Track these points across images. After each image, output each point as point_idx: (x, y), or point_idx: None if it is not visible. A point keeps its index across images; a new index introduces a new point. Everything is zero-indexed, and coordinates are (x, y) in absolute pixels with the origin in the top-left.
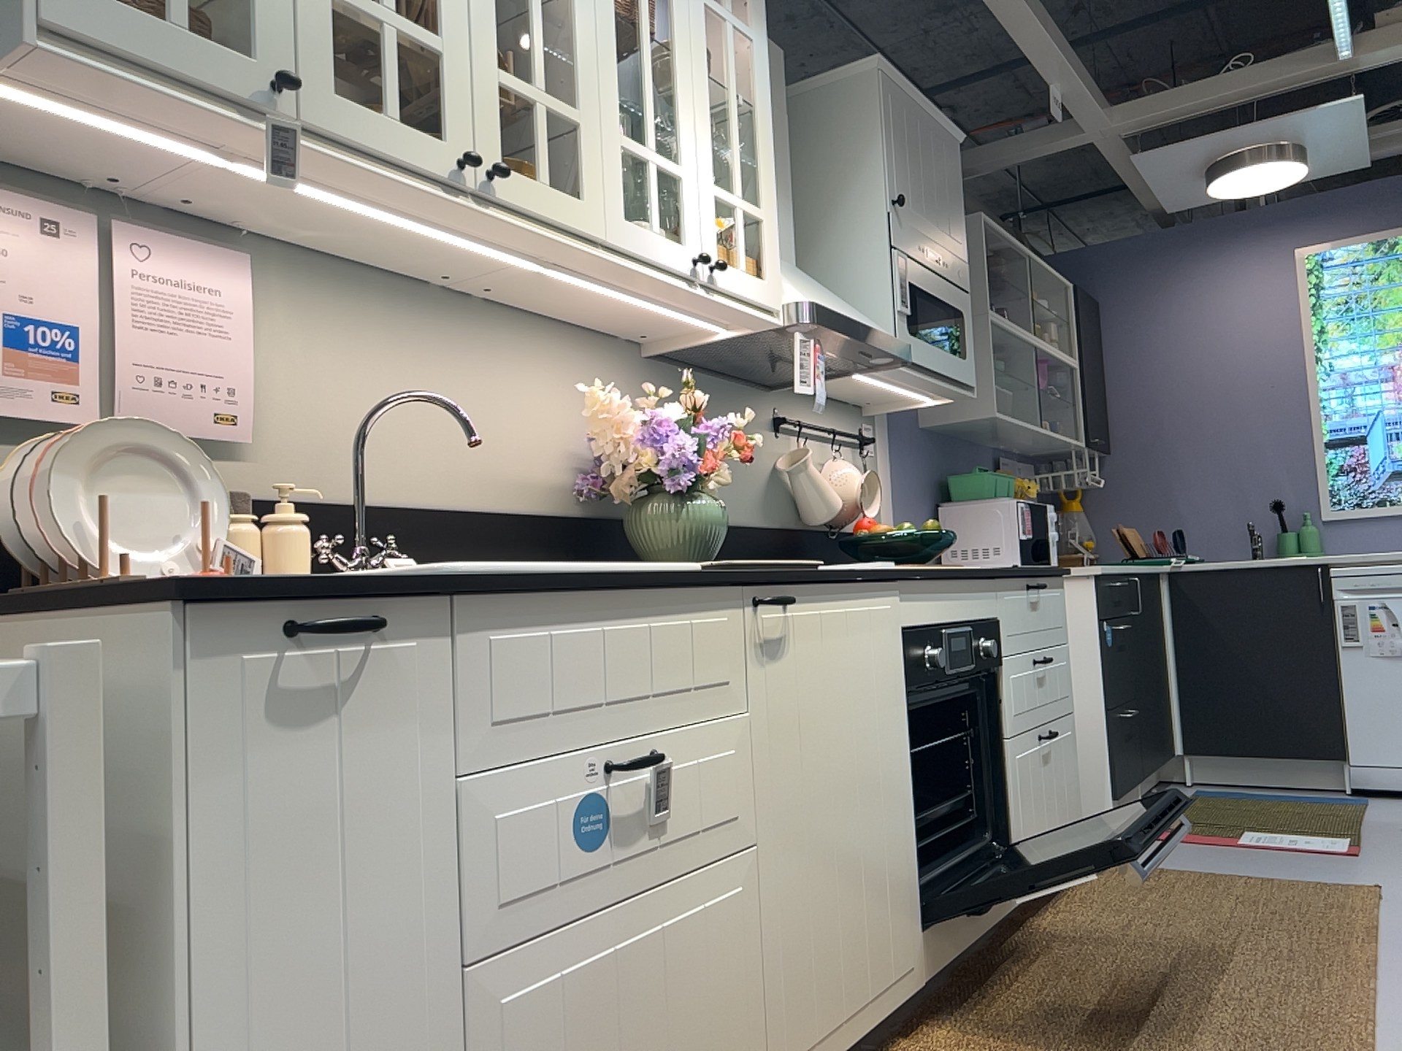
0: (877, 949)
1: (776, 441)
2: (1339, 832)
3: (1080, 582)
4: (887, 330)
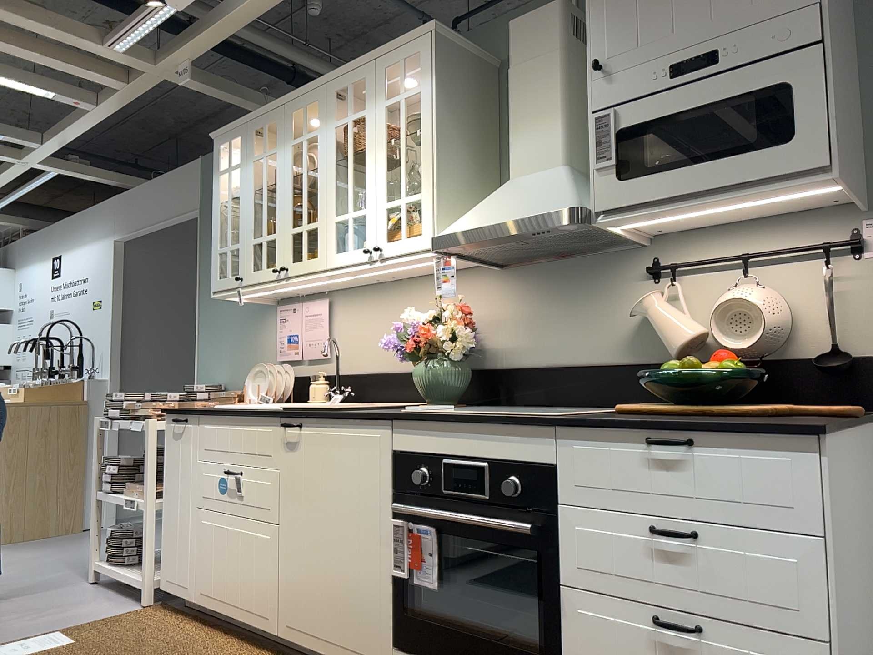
0: (346, 624)
1: (648, 288)
2: None
3: None
4: (555, 204)
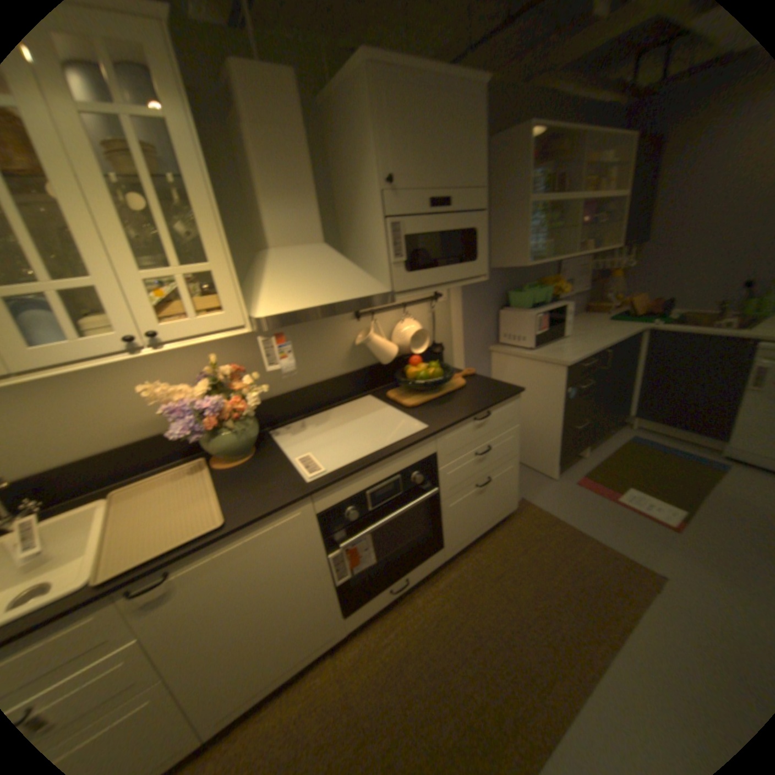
0: (297, 649)
1: (356, 324)
2: (685, 507)
3: (559, 366)
4: (373, 286)
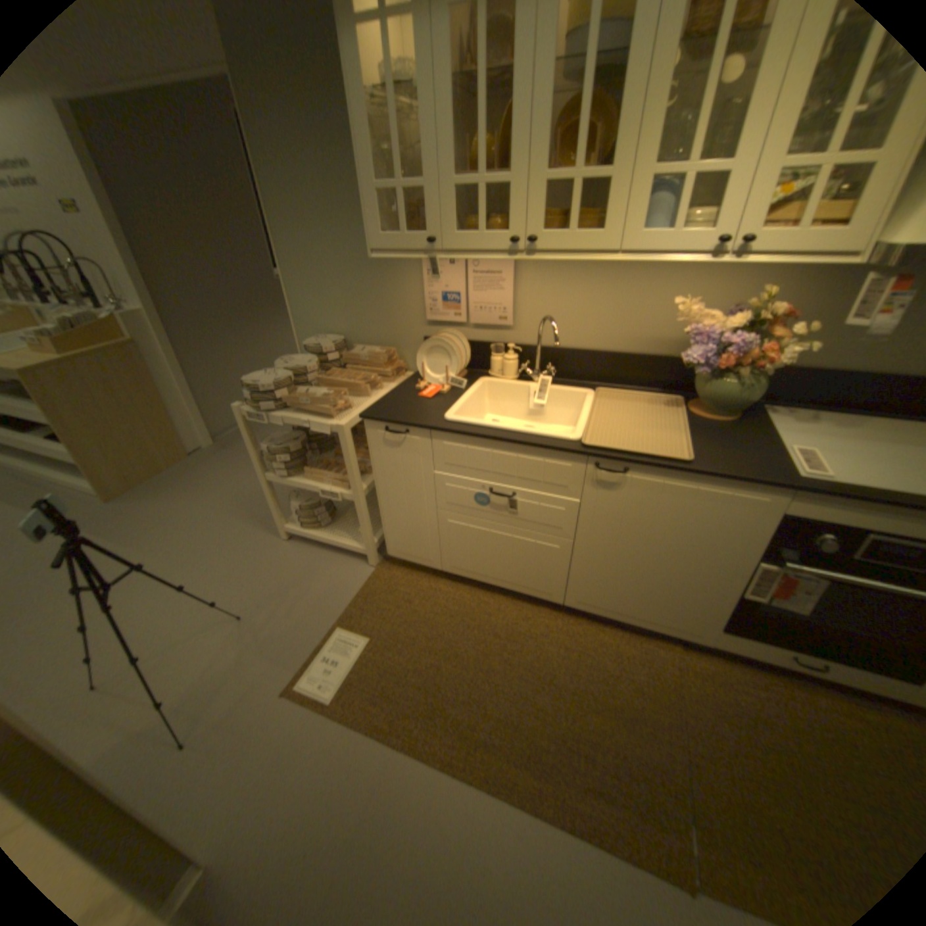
0: (665, 614)
1: None
2: None
3: None
4: None
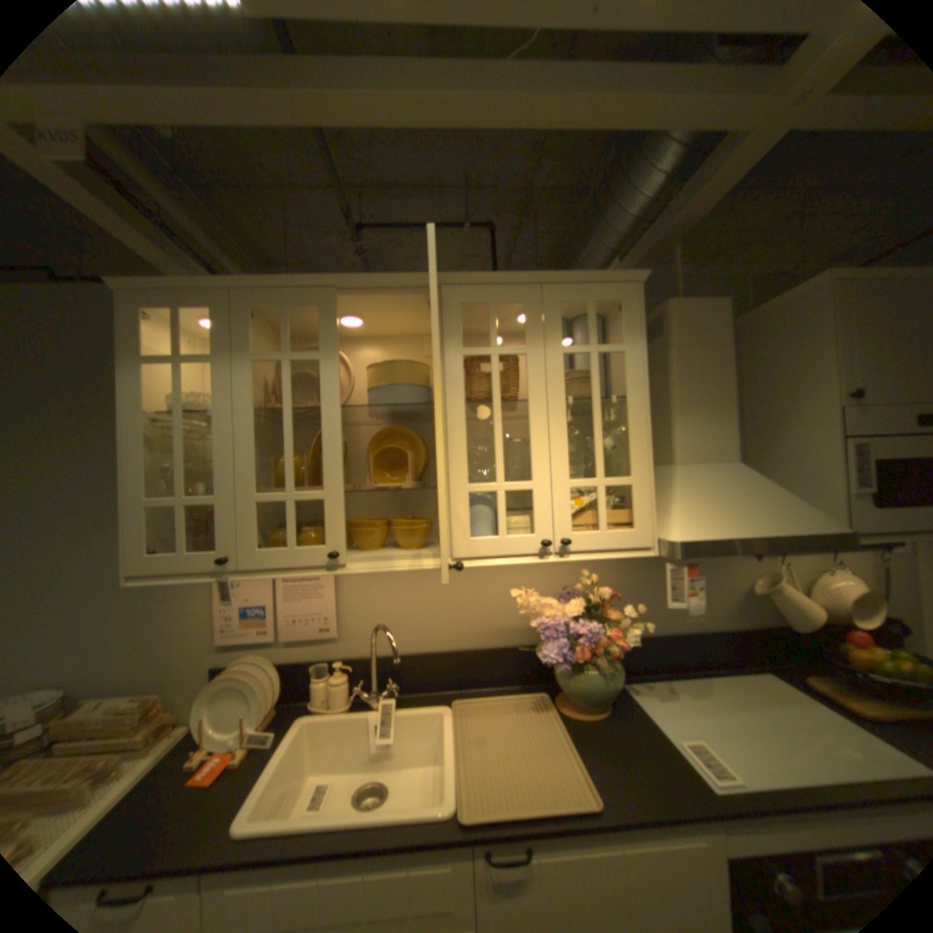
0: None
1: (754, 566)
2: None
3: None
4: (821, 523)
